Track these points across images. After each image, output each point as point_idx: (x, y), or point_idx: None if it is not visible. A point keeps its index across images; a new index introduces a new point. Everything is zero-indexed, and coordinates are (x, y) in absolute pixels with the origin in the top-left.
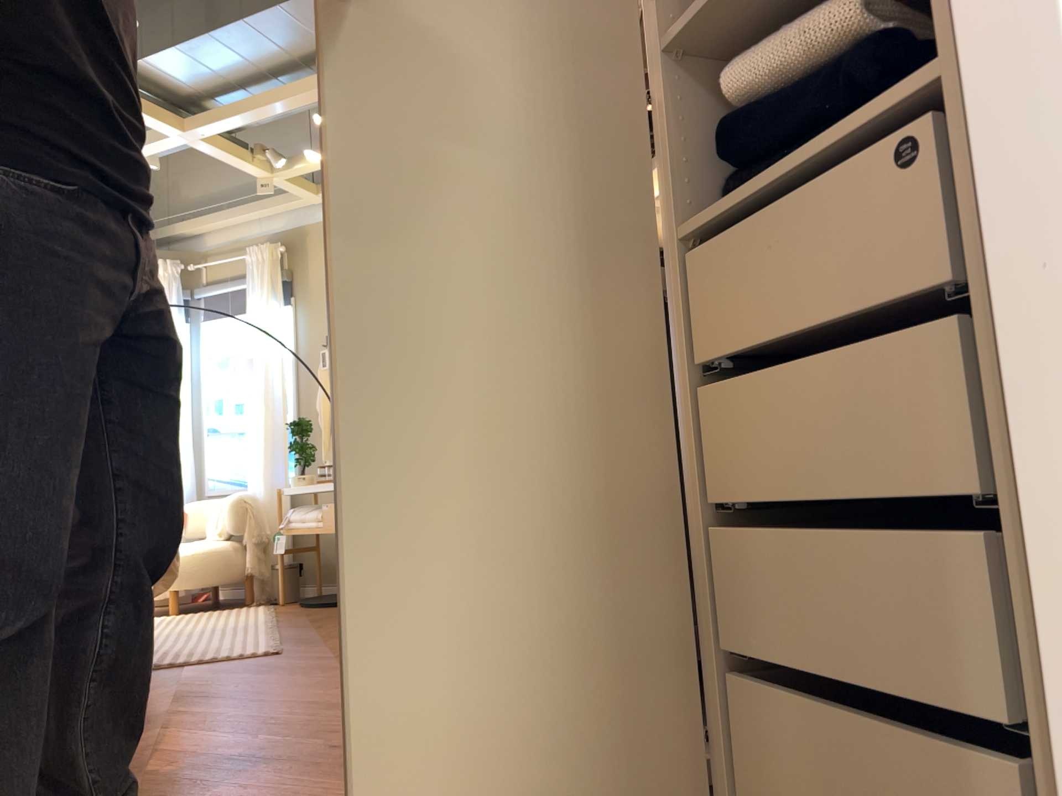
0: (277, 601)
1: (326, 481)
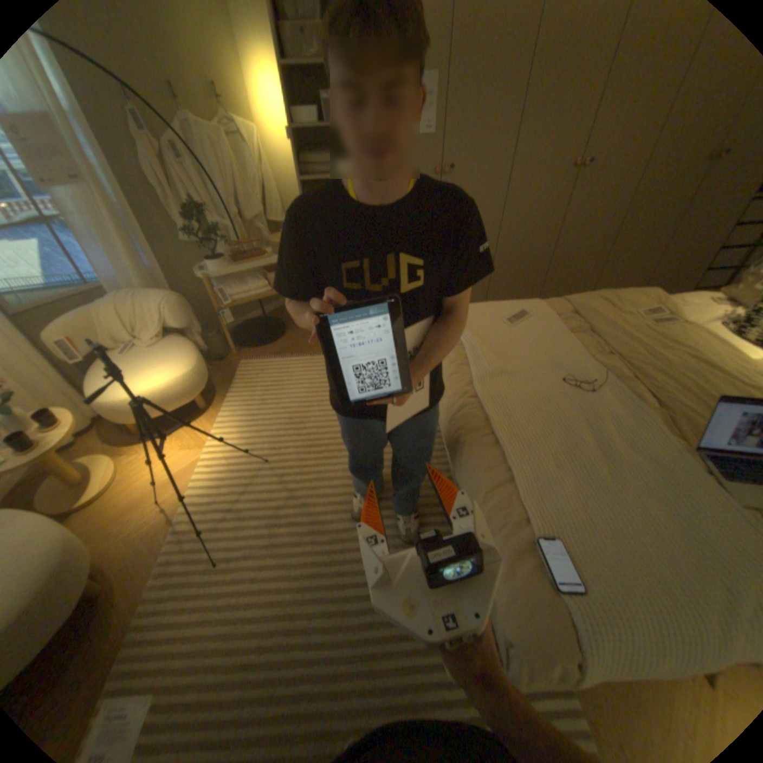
0: (223, 362)
1: (242, 259)
